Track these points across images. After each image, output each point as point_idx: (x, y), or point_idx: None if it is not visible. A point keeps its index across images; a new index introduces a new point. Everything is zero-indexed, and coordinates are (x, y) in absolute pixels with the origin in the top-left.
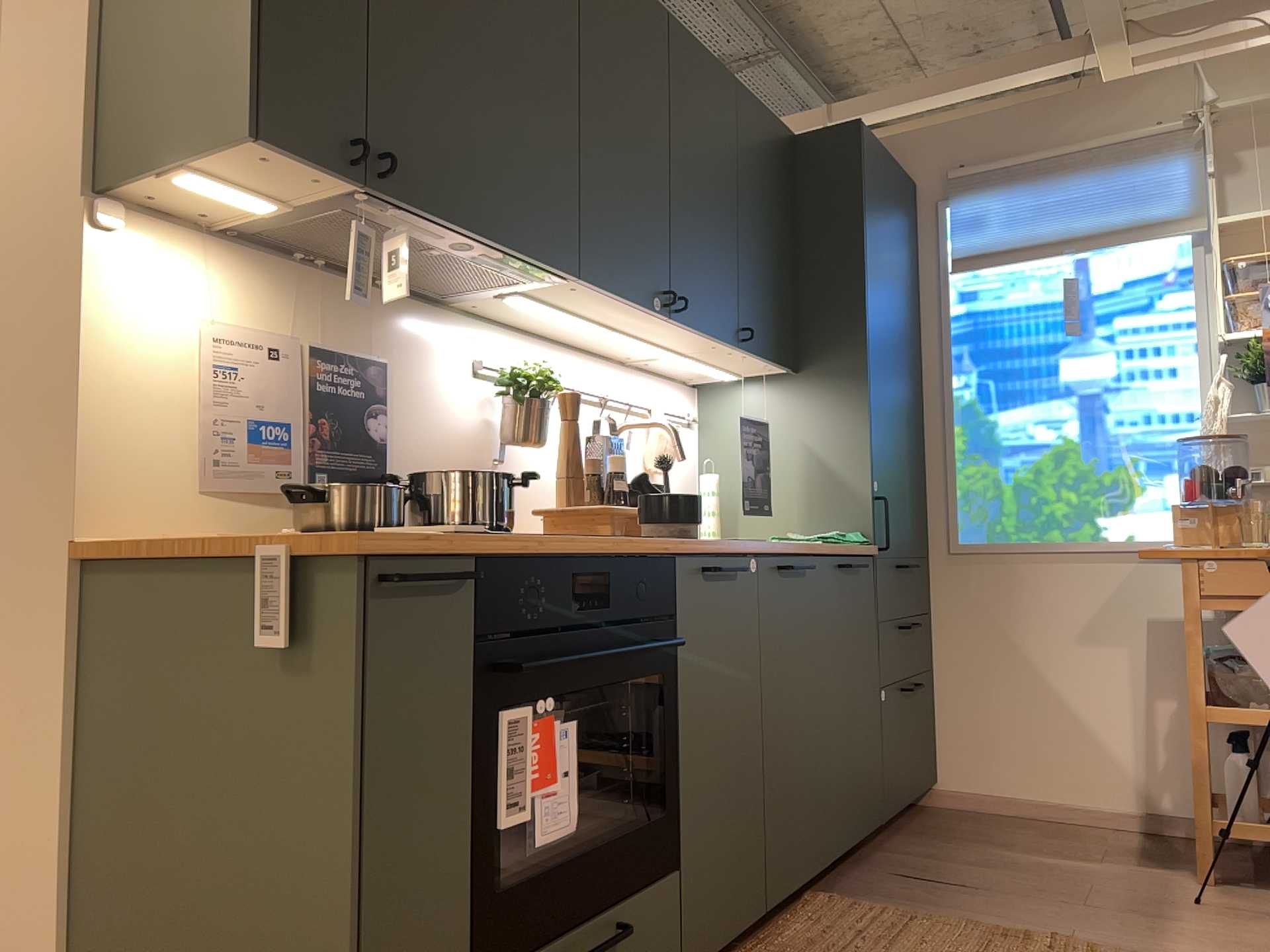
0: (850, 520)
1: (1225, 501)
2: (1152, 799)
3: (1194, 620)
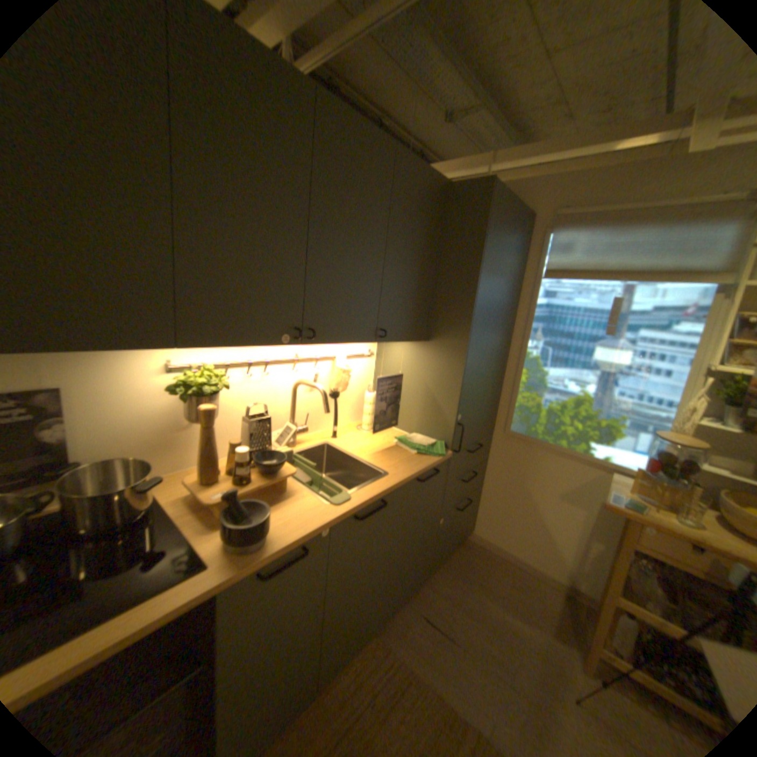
0: (439, 433)
1: (677, 482)
2: (575, 583)
3: (628, 555)
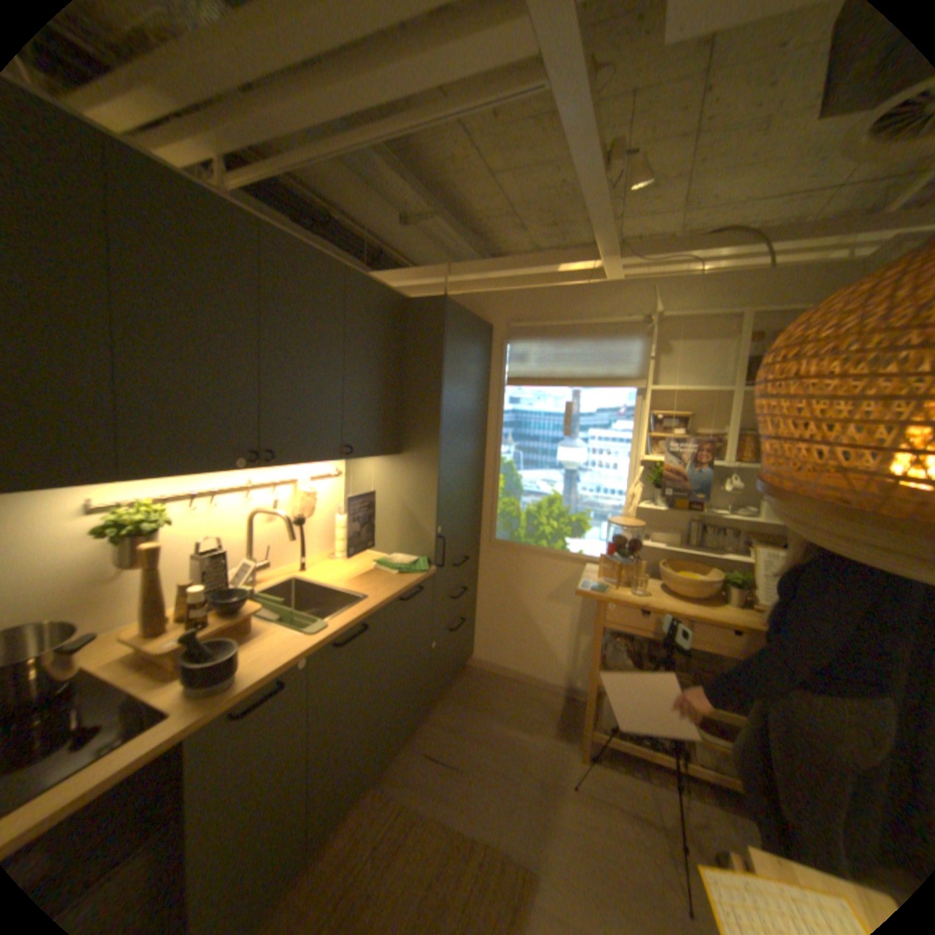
0: (421, 549)
1: (628, 560)
2: (572, 682)
3: (599, 634)
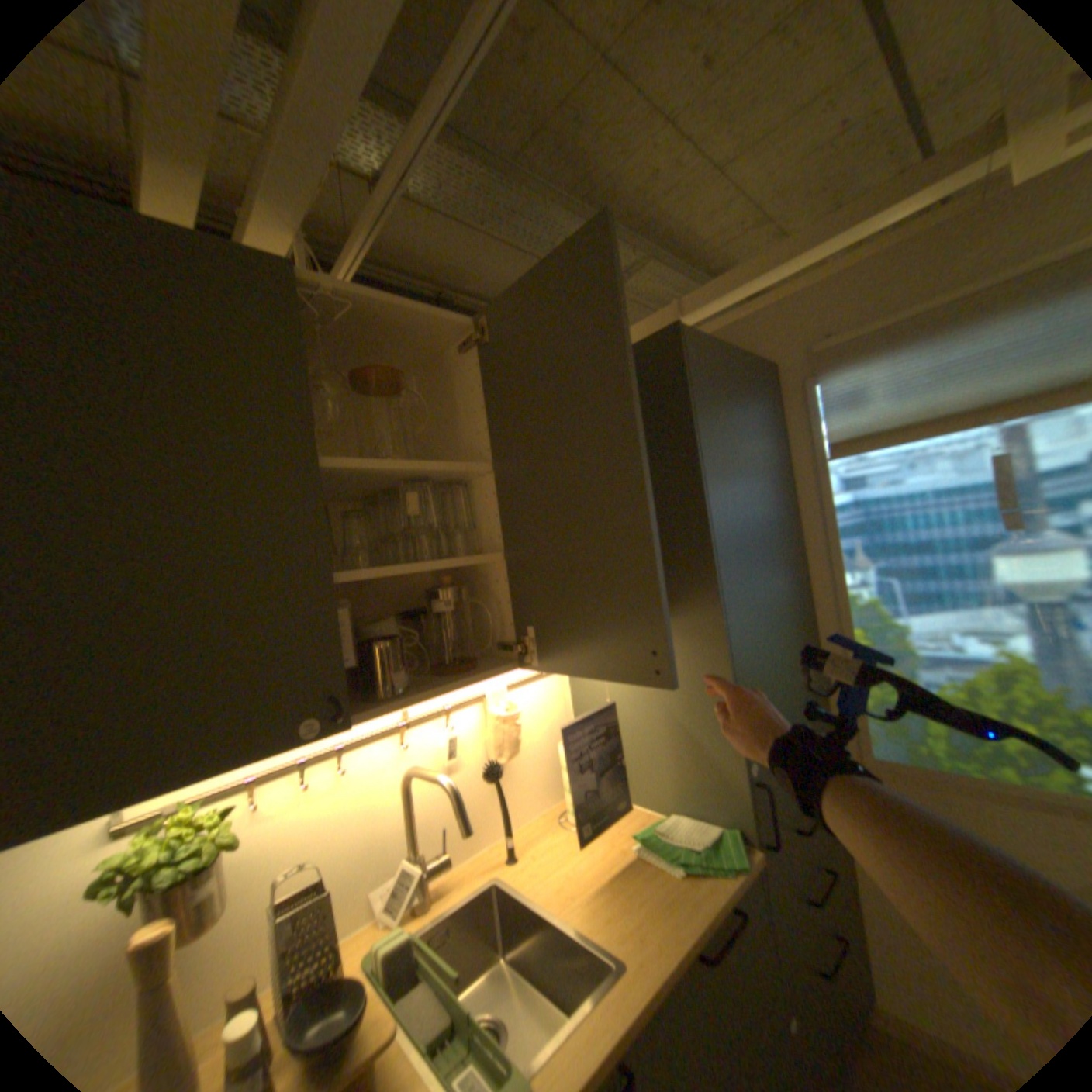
0: (724, 809)
1: None
2: None
3: None
